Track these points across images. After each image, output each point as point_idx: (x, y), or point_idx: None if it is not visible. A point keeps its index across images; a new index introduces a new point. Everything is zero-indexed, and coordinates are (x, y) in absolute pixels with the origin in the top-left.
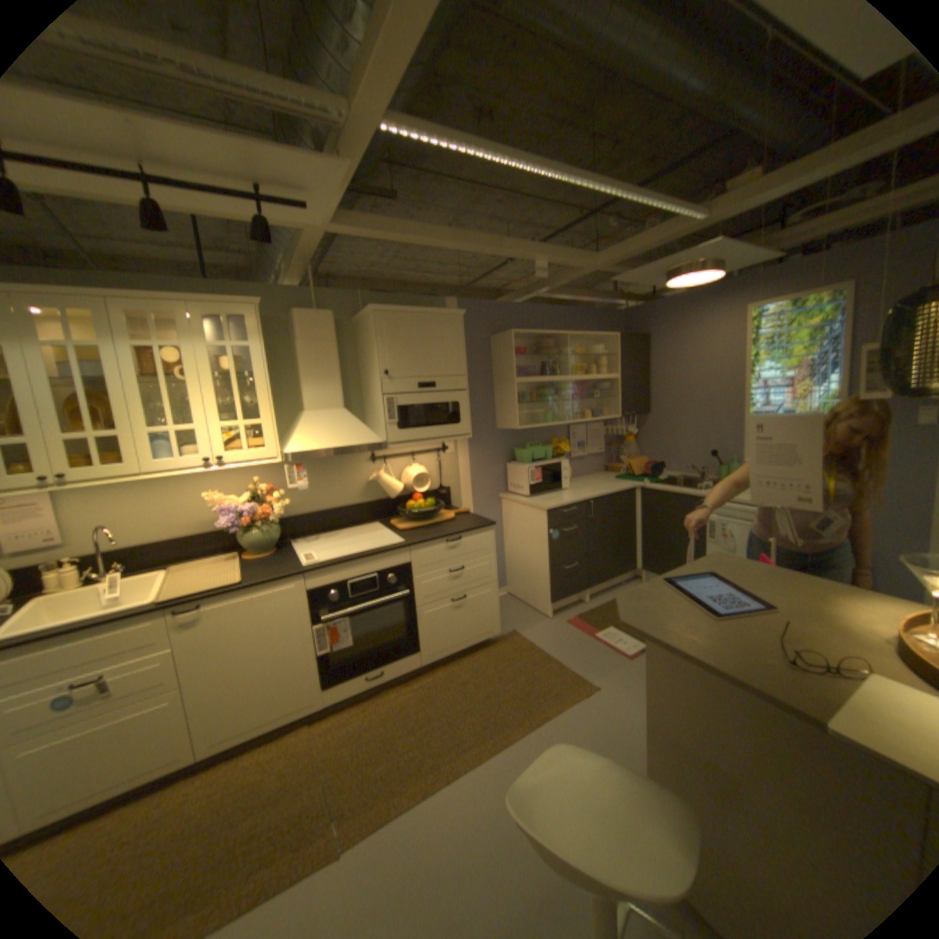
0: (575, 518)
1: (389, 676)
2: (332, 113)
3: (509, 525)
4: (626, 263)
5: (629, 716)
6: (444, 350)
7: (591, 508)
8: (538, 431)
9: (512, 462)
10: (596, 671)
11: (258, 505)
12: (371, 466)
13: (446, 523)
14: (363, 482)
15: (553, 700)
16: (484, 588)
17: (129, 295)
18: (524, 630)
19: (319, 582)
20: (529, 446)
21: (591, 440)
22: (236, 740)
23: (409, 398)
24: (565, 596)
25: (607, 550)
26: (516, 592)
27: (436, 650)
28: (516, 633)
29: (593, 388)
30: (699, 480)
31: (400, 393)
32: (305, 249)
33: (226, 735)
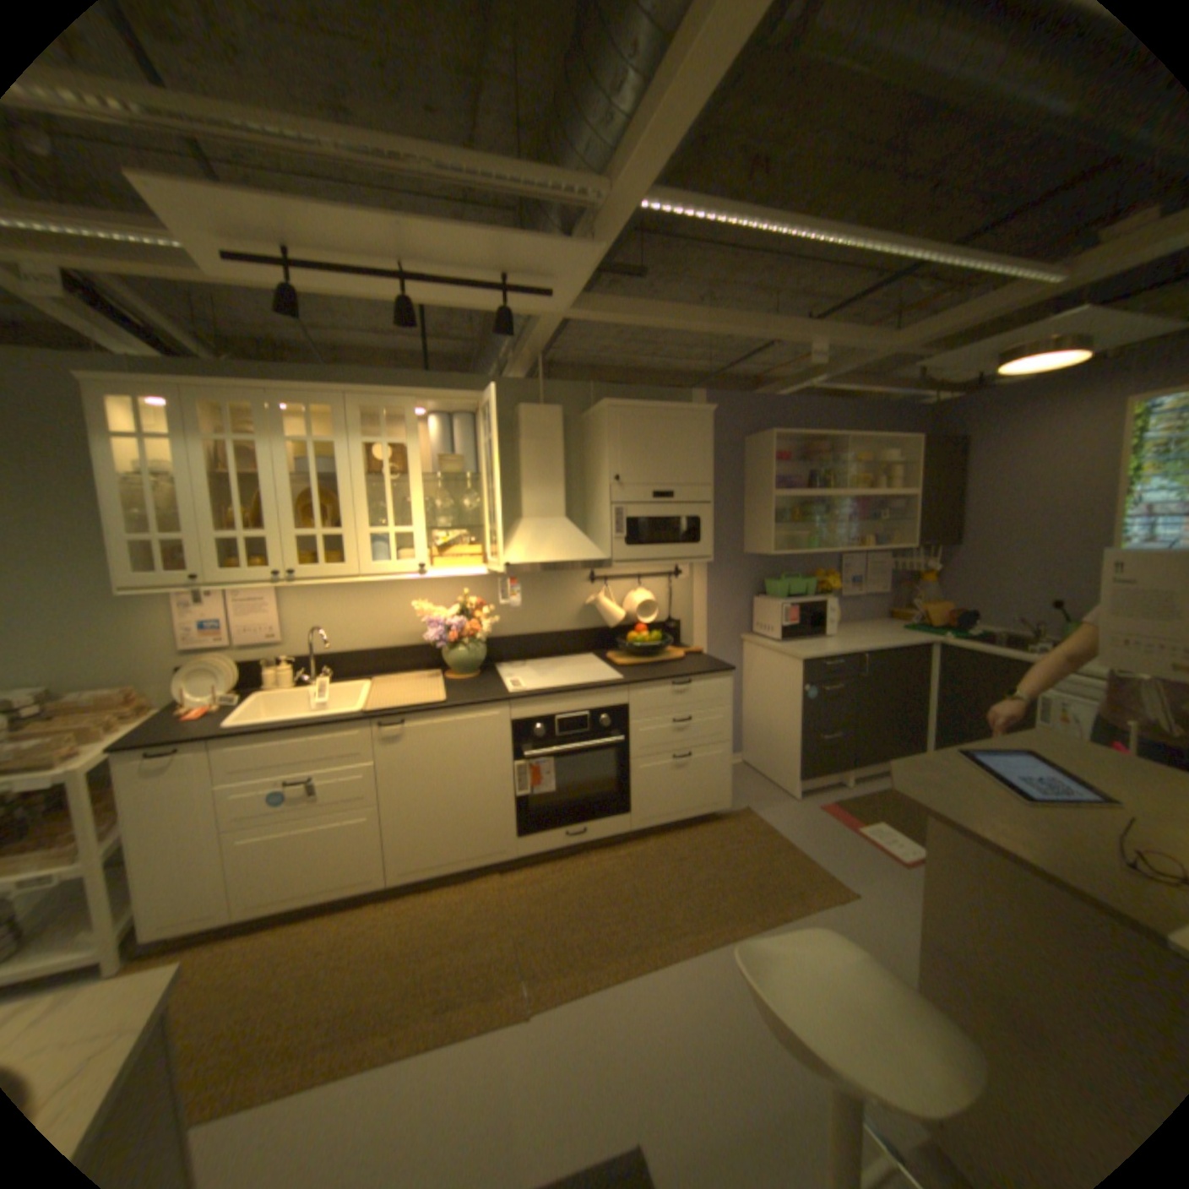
0: (842, 675)
1: (593, 836)
2: (590, 194)
3: (752, 675)
4: (939, 342)
5: (899, 939)
6: (687, 452)
7: (866, 663)
8: (800, 559)
9: (761, 596)
10: (857, 875)
11: (466, 620)
12: (588, 588)
13: (673, 663)
14: (578, 605)
15: (795, 899)
16: (714, 748)
17: (364, 390)
18: (761, 810)
19: (525, 713)
20: (785, 577)
21: (873, 575)
22: (426, 874)
23: (640, 509)
24: (820, 774)
25: (885, 722)
26: (754, 762)
27: (650, 814)
28: (751, 811)
29: (880, 506)
30: (1033, 641)
31: (630, 503)
32: (539, 337)
33: (417, 866)
